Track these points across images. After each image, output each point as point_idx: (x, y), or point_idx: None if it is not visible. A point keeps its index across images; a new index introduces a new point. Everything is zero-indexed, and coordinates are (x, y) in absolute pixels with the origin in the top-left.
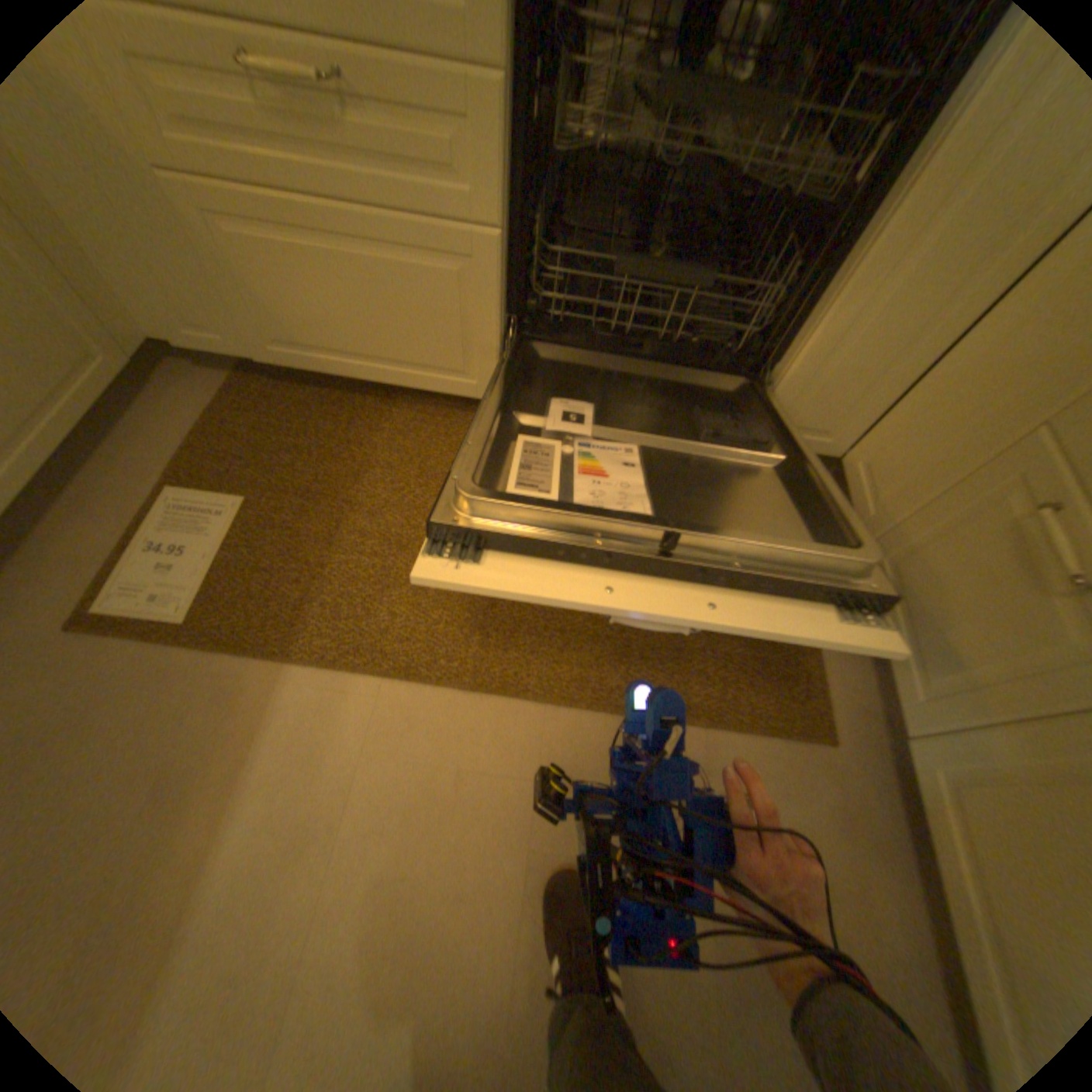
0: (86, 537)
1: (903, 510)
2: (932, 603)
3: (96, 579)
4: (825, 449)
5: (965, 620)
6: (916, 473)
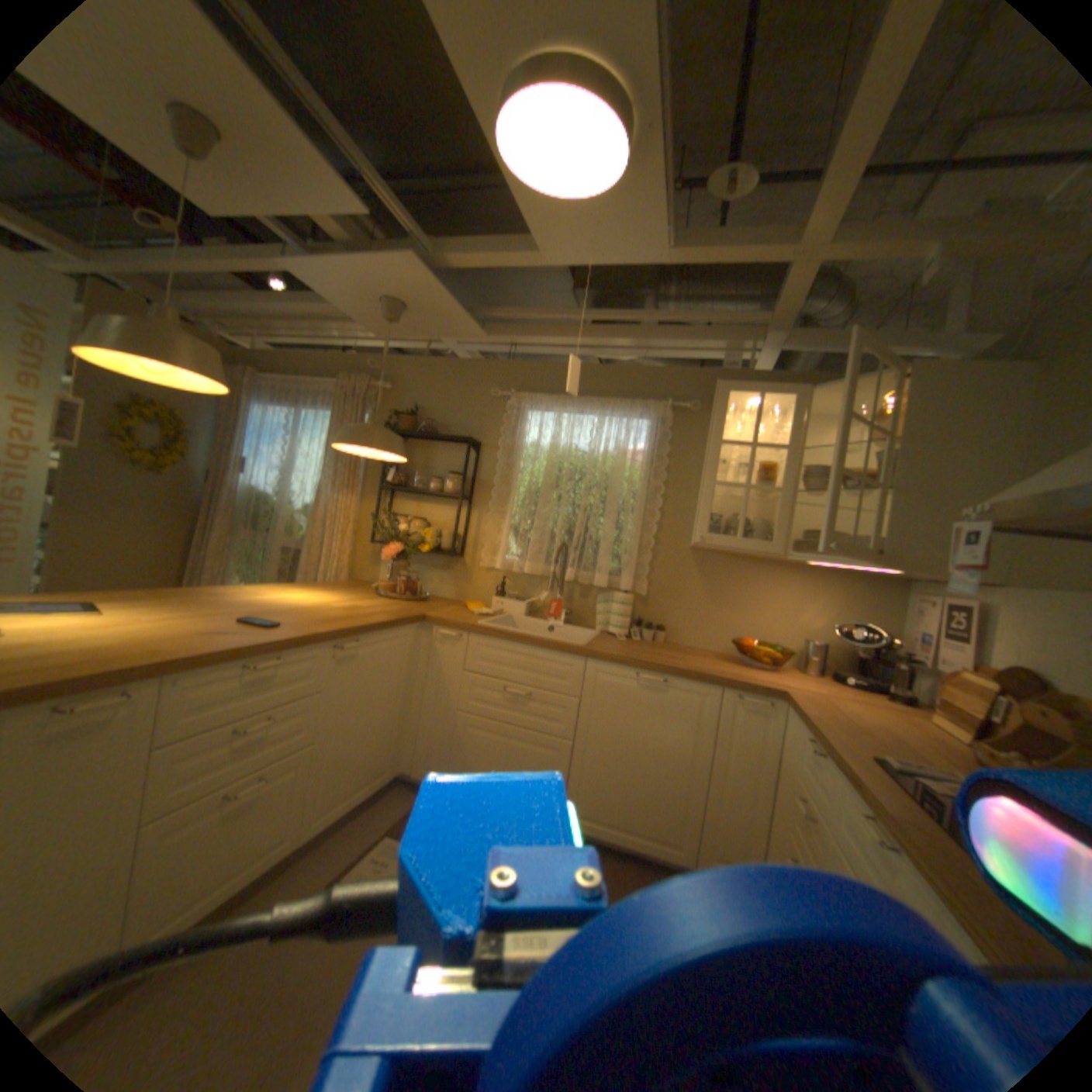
0: (345, 853)
1: None
2: None
3: (346, 871)
4: None
5: None
6: None
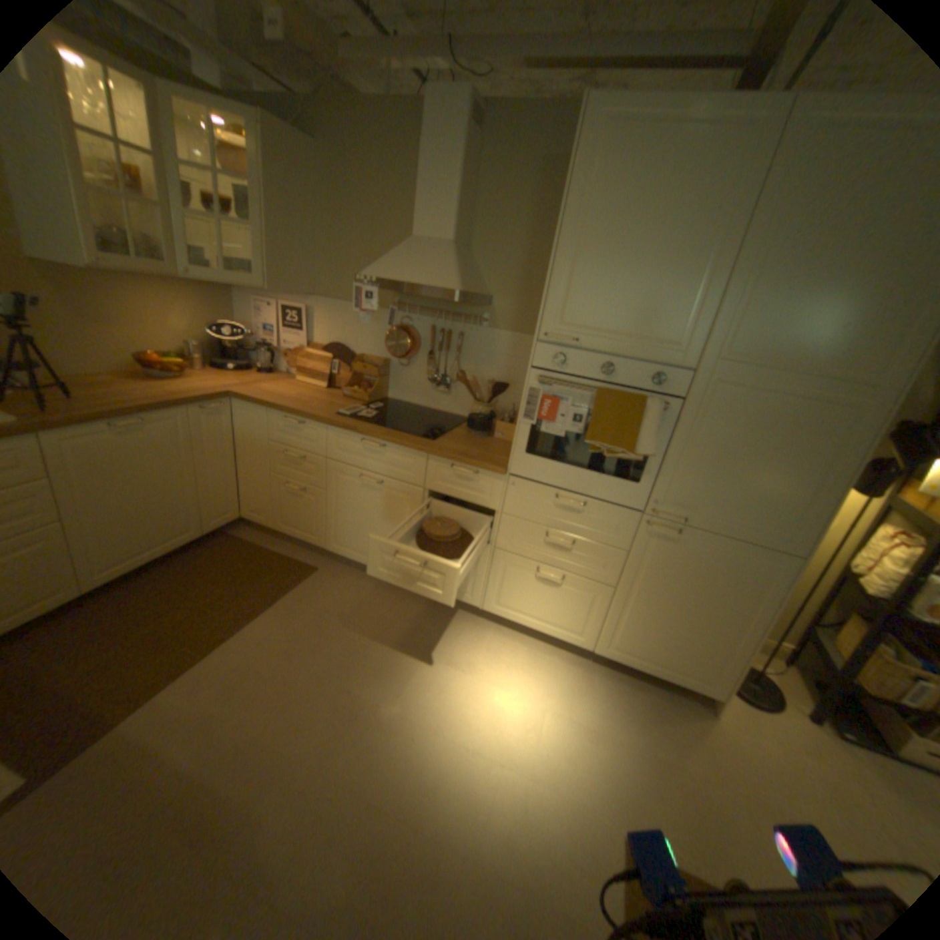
0: None
1: (267, 511)
2: (294, 520)
3: None
4: (231, 517)
5: (300, 516)
6: (260, 501)
